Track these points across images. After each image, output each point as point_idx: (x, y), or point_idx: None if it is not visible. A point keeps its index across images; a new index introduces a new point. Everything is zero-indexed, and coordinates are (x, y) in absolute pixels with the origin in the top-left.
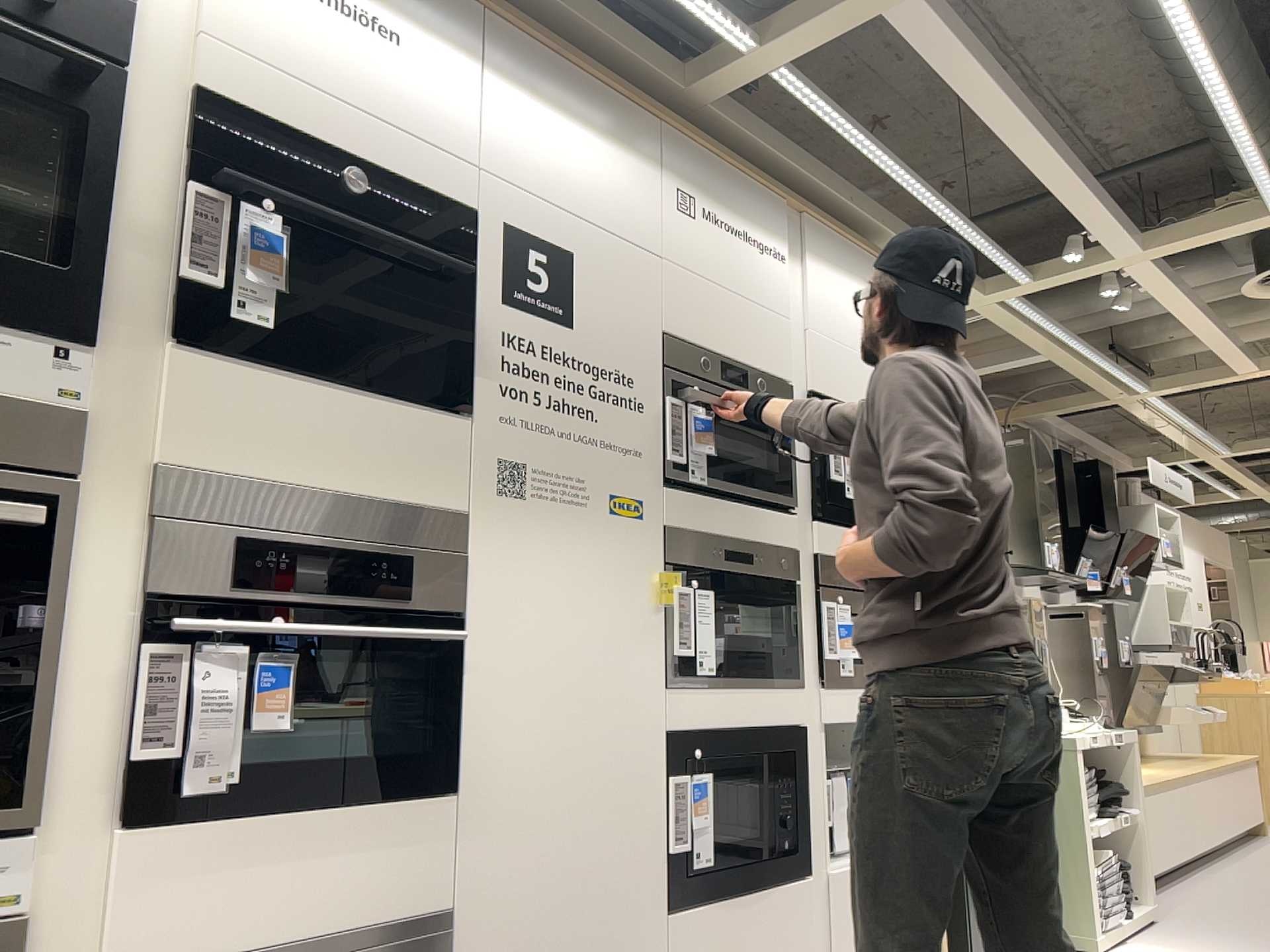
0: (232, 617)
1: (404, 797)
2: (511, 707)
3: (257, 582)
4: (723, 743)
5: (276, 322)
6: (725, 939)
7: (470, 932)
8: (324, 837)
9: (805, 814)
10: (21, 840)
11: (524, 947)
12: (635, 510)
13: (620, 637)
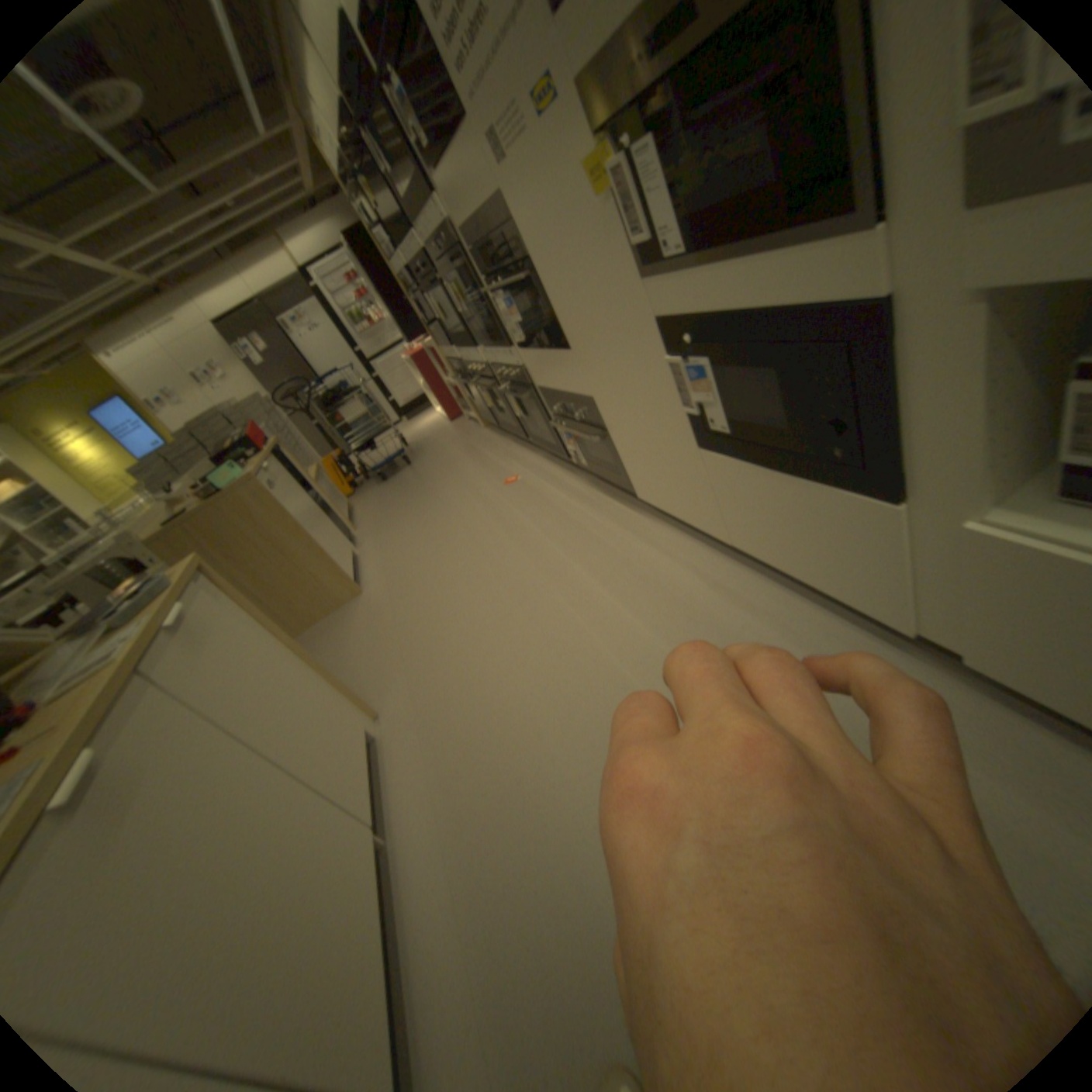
0: (496, 278)
1: (559, 345)
2: (569, 304)
3: (491, 262)
4: (715, 329)
5: (428, 134)
6: (757, 488)
7: (602, 406)
8: (549, 357)
9: (882, 432)
10: (512, 345)
11: (624, 422)
12: (553, 89)
13: (595, 239)
